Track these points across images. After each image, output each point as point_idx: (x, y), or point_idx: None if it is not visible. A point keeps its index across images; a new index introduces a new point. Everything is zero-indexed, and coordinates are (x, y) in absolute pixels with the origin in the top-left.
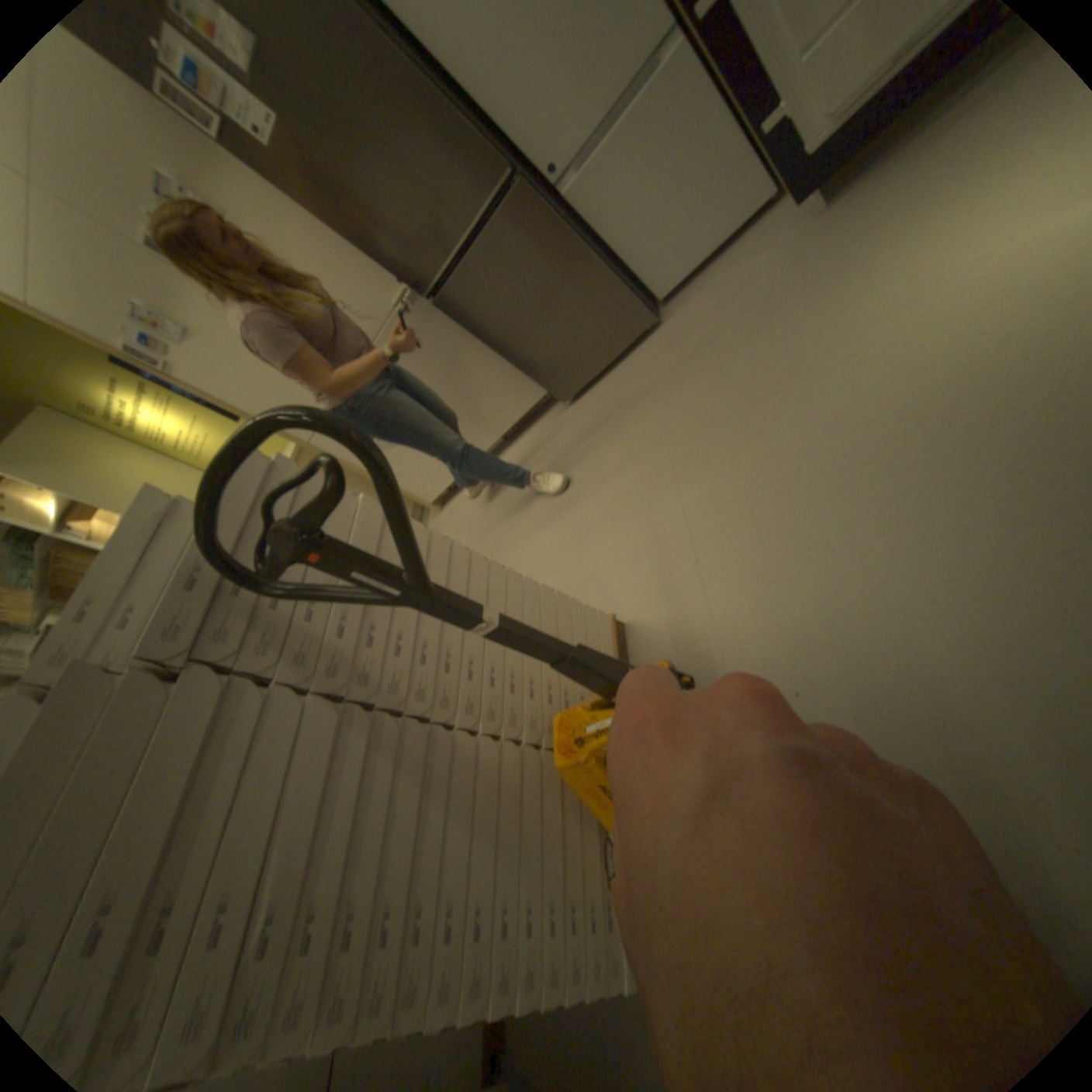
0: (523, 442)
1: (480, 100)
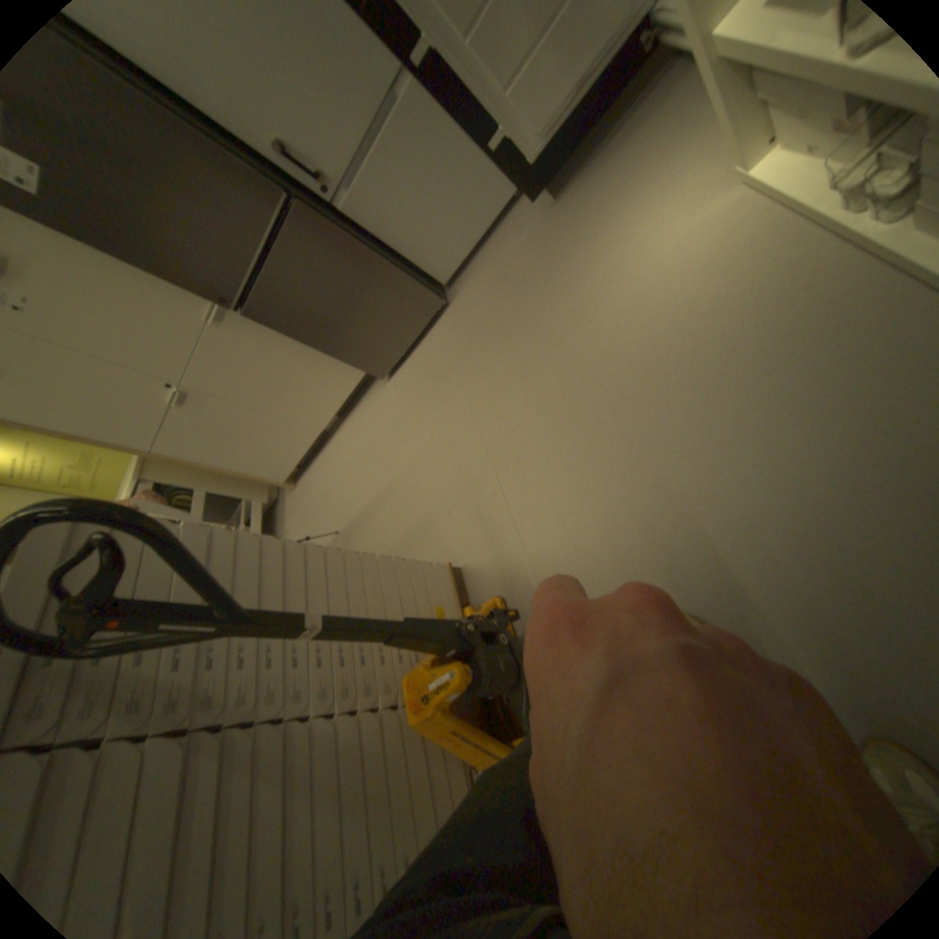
0: (355, 417)
1: (246, 138)
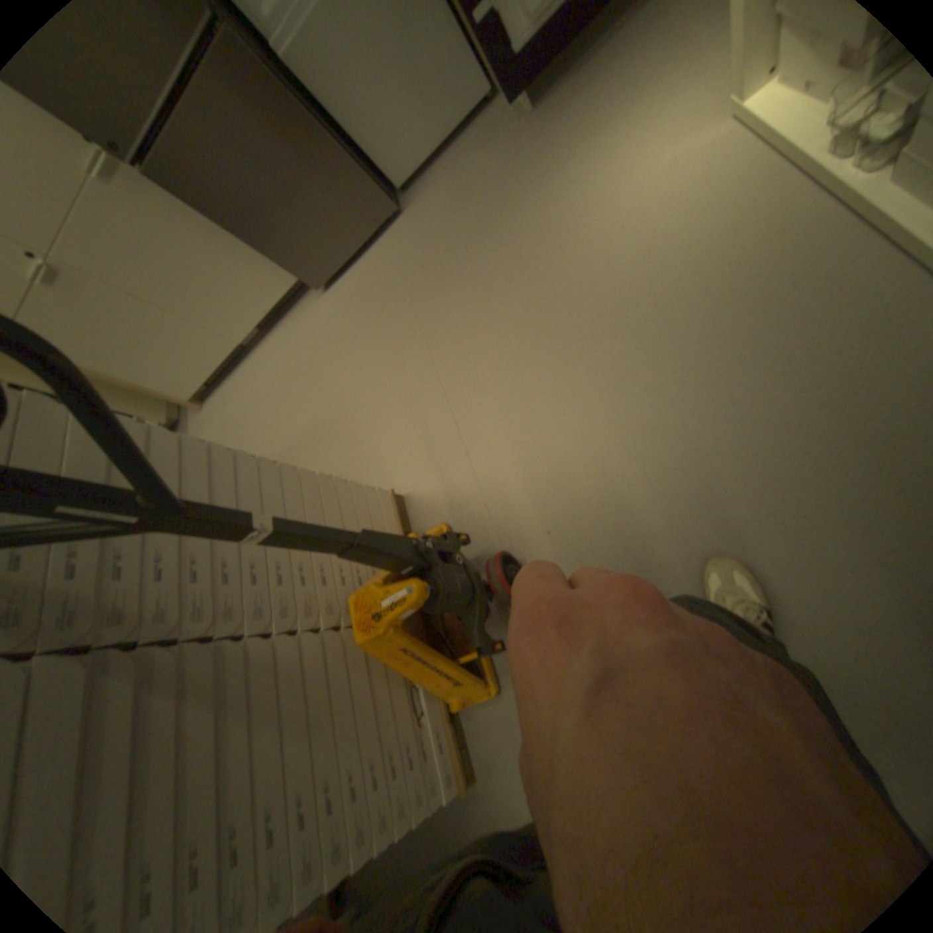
0: (280, 331)
1: None
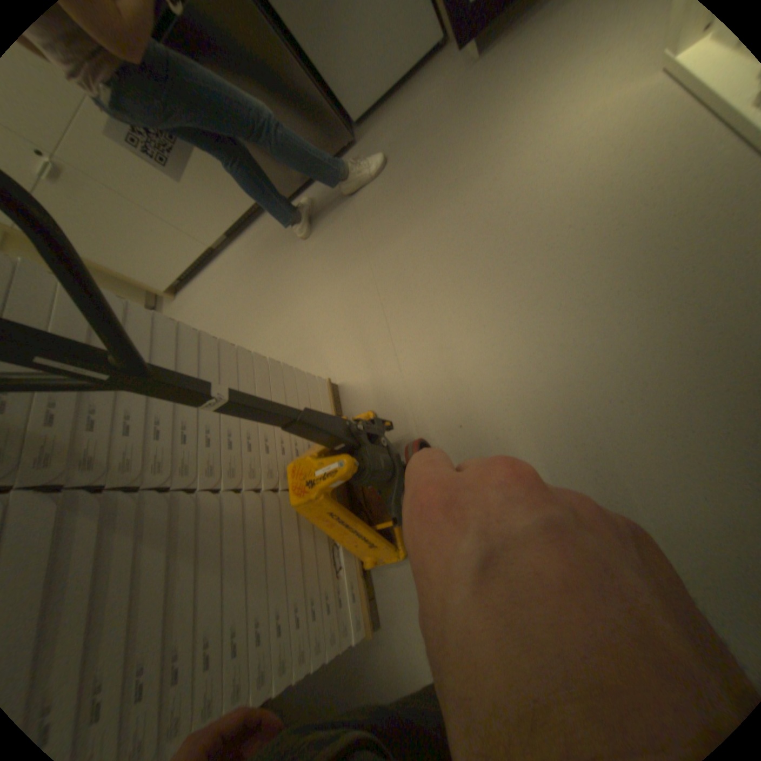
0: (244, 239)
1: None
